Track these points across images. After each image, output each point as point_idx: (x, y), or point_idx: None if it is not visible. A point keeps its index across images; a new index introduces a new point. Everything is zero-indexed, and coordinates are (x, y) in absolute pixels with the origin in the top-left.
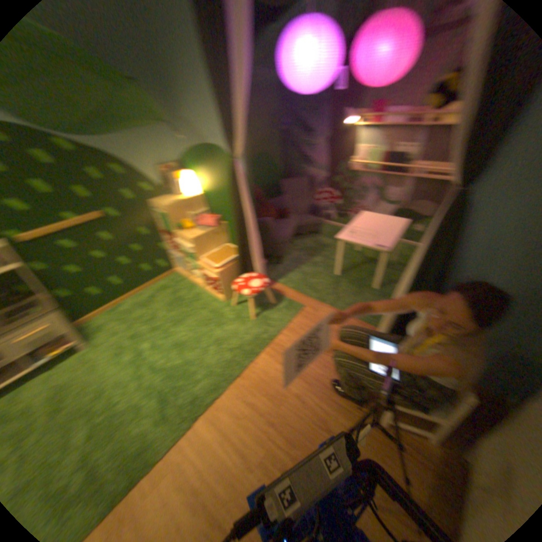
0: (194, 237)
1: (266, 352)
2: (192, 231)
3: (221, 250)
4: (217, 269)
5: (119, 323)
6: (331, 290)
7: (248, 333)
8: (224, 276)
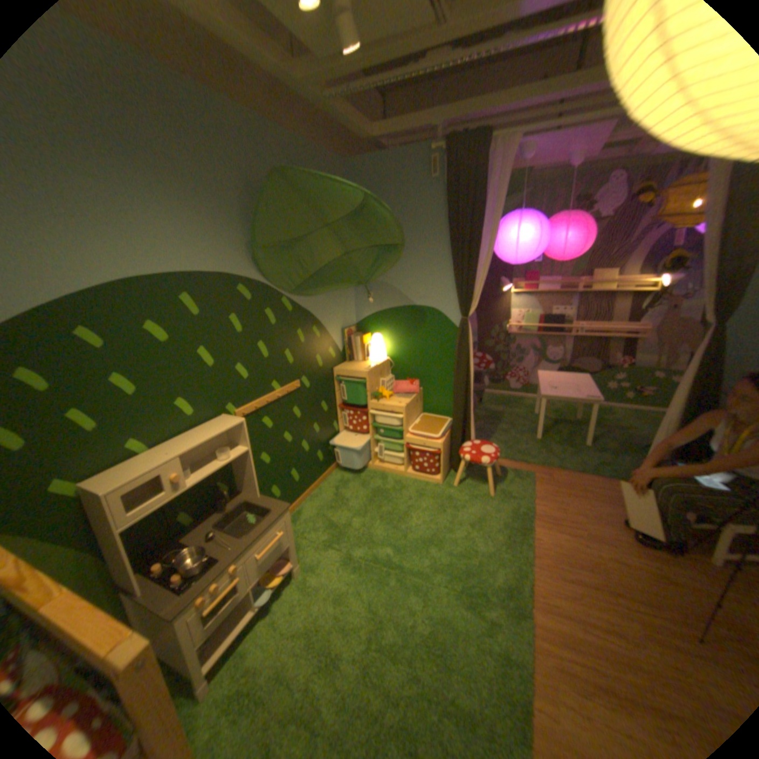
0: (406, 405)
1: (539, 525)
2: (394, 399)
3: (423, 420)
4: (440, 439)
5: (321, 532)
6: (552, 452)
7: (501, 510)
8: (444, 448)
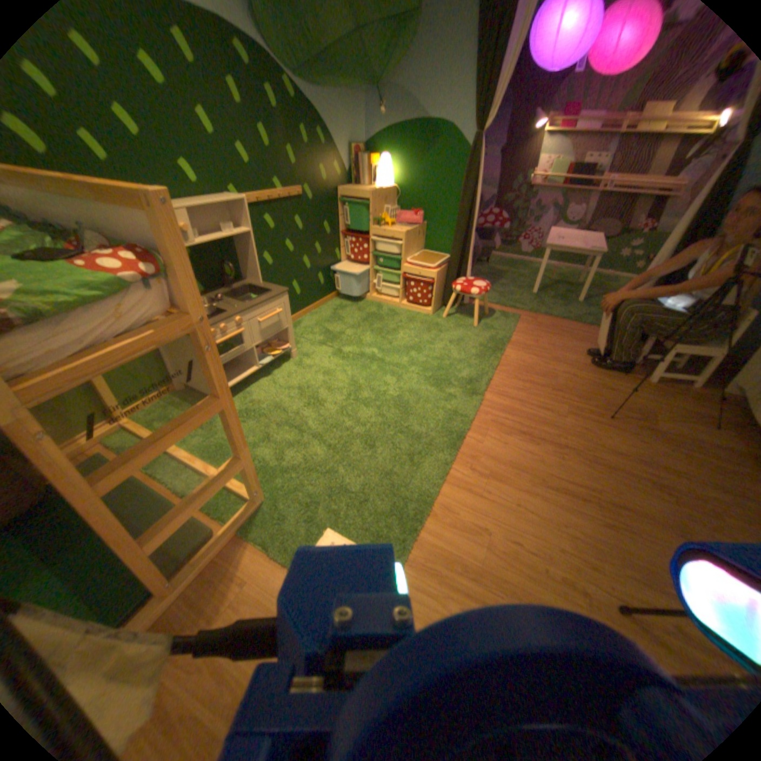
0: (405, 231)
1: (507, 347)
2: (394, 226)
3: (421, 254)
4: (433, 268)
5: (315, 334)
6: (539, 300)
7: (477, 335)
8: (436, 279)
